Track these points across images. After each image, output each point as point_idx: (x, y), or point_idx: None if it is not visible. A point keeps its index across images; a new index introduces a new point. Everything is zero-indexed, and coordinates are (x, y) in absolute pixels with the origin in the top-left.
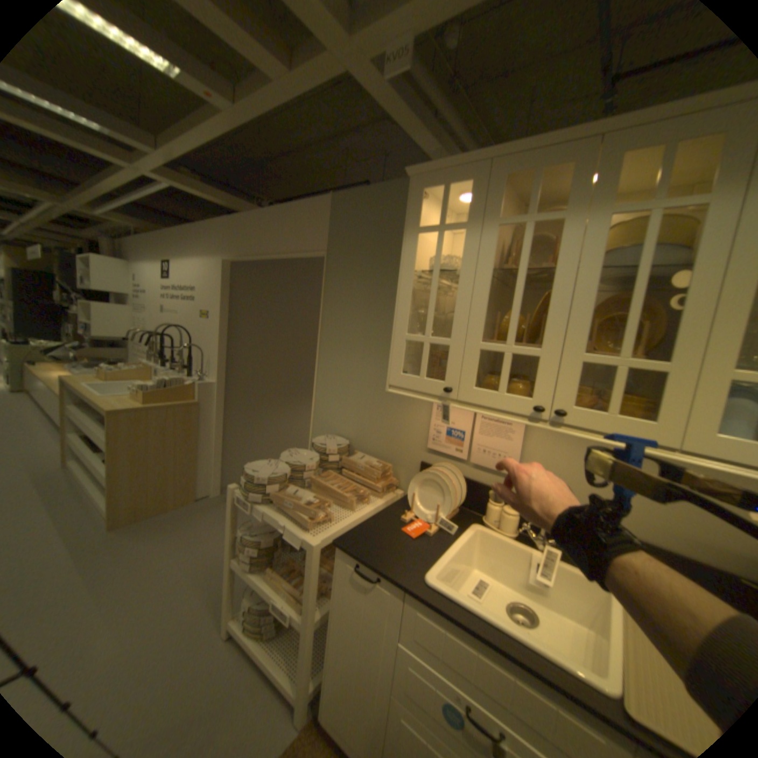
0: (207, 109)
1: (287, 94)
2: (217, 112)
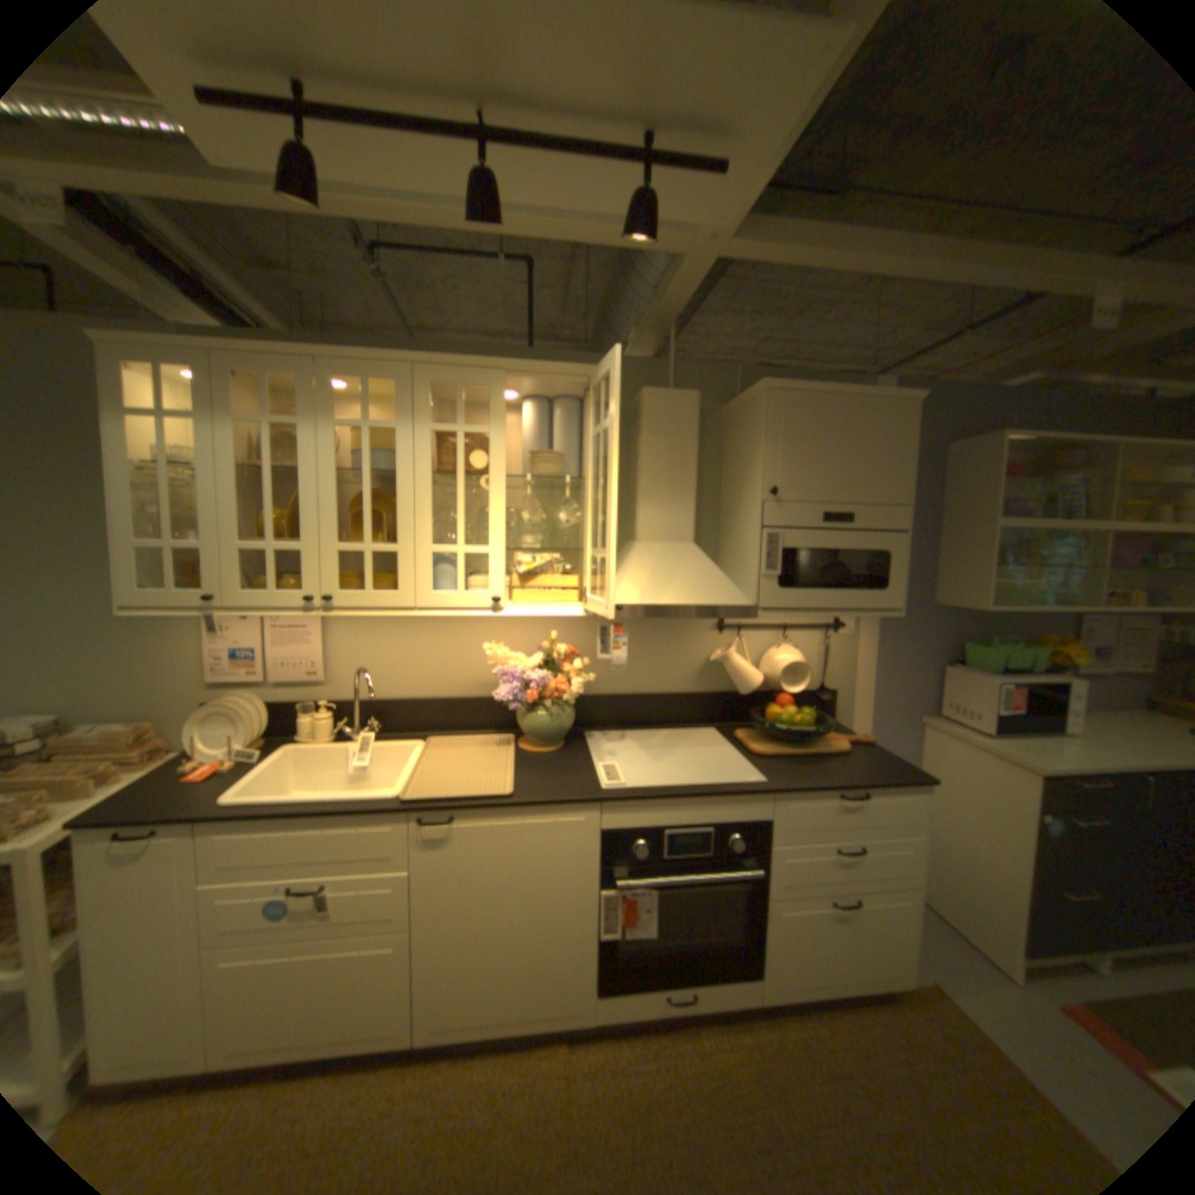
0: None
1: None
2: None
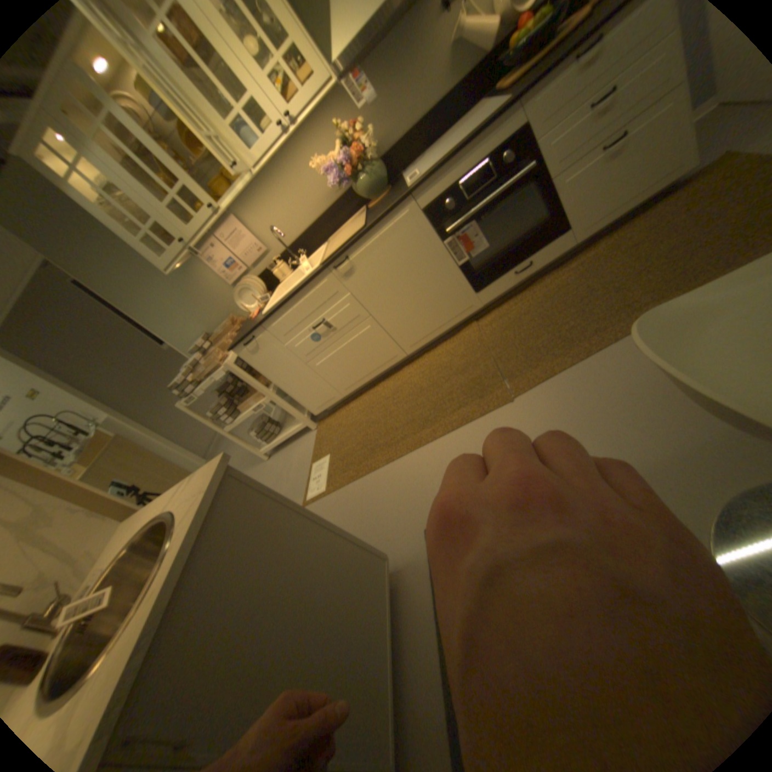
0: None
1: None
2: None
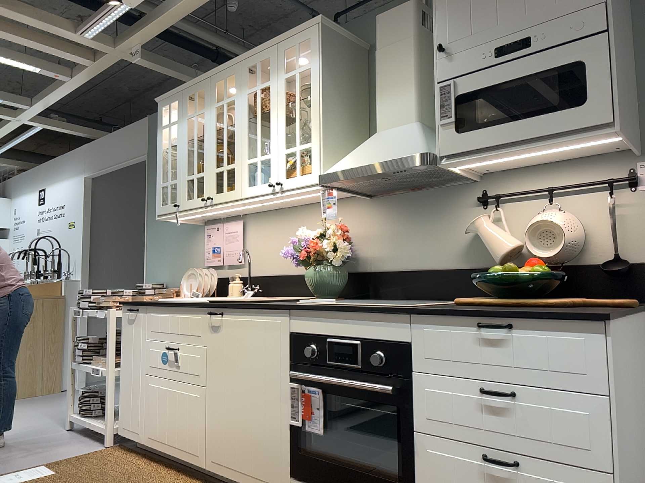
0: (61, 81)
1: (99, 71)
2: (66, 83)
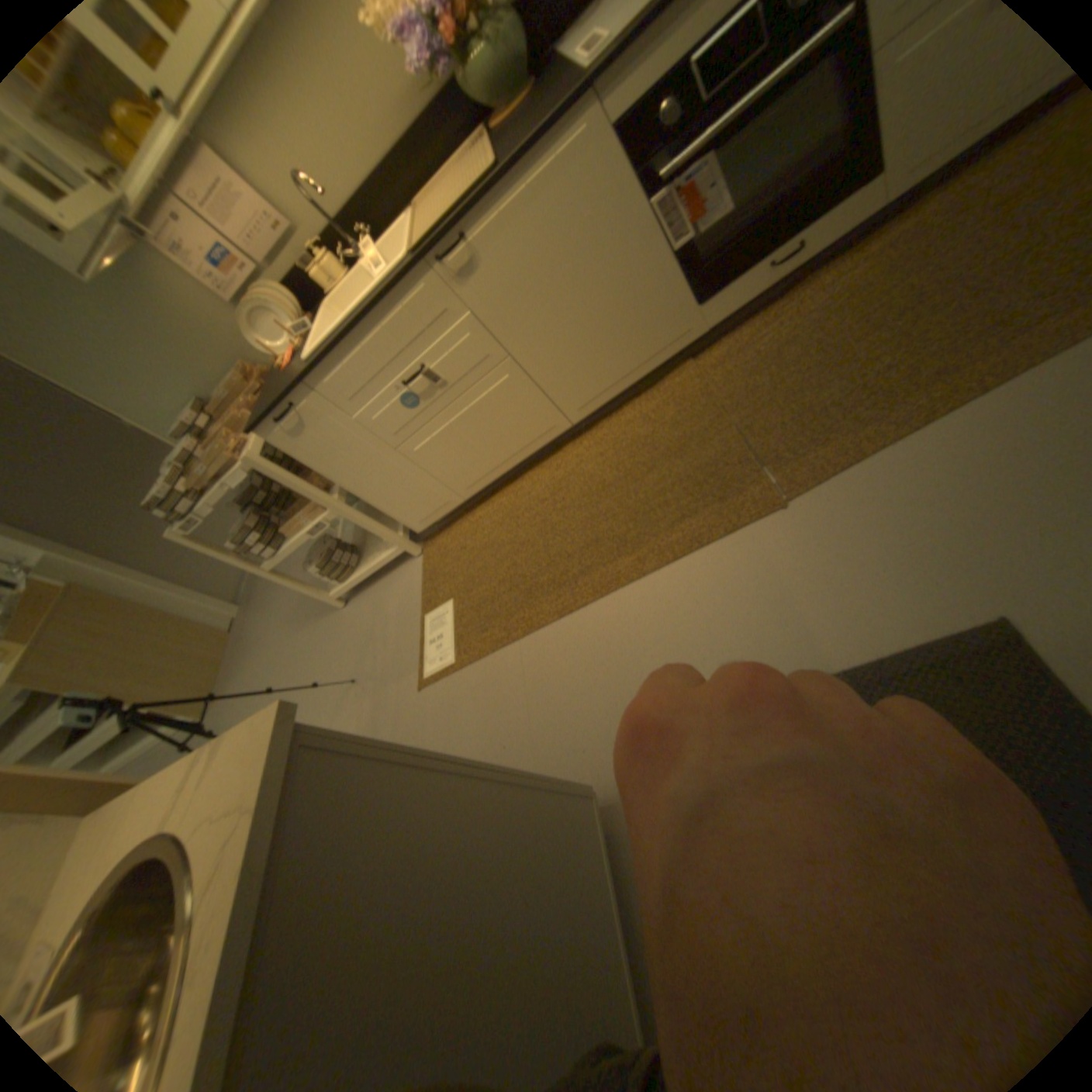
0: None
1: None
2: None
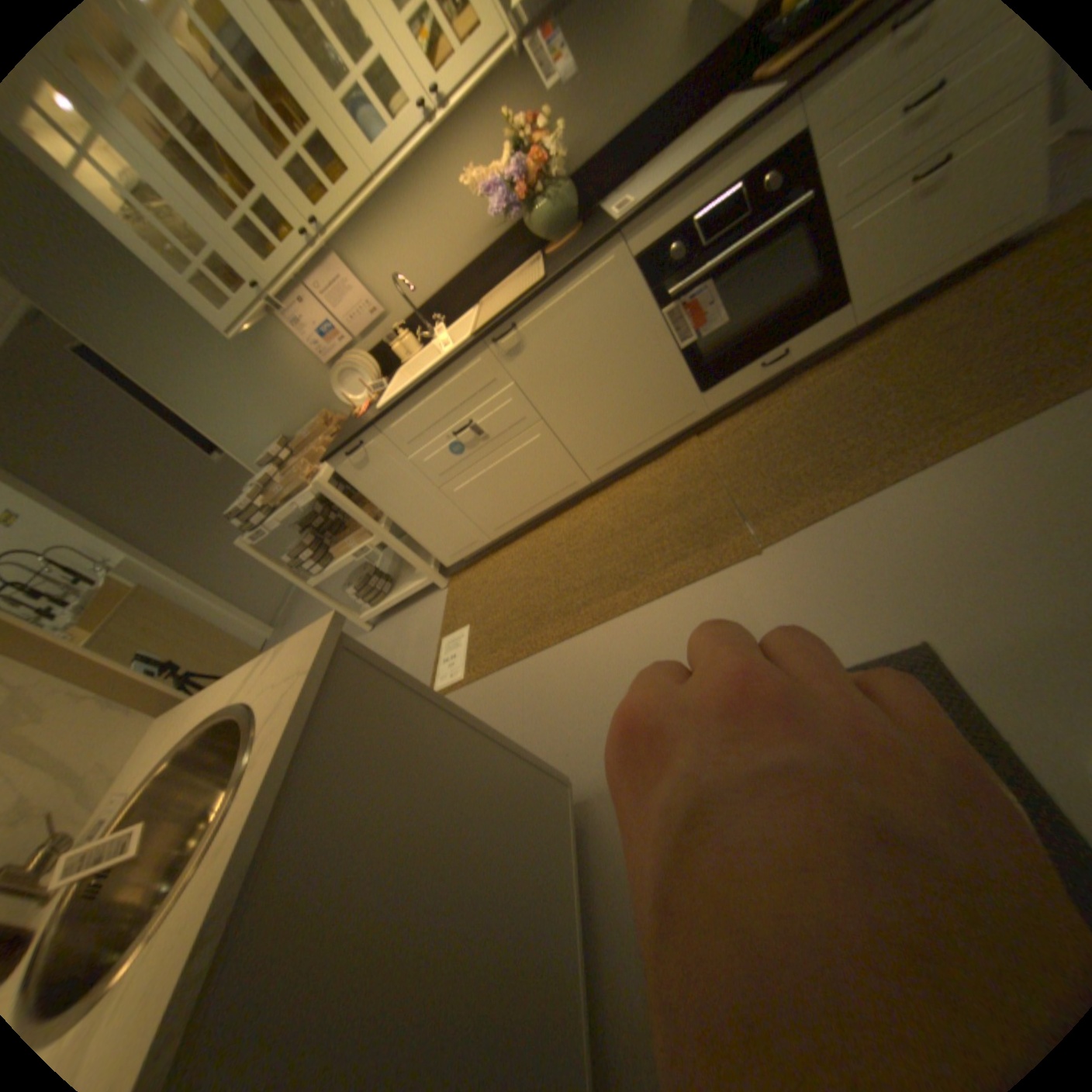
0: None
1: None
2: None
